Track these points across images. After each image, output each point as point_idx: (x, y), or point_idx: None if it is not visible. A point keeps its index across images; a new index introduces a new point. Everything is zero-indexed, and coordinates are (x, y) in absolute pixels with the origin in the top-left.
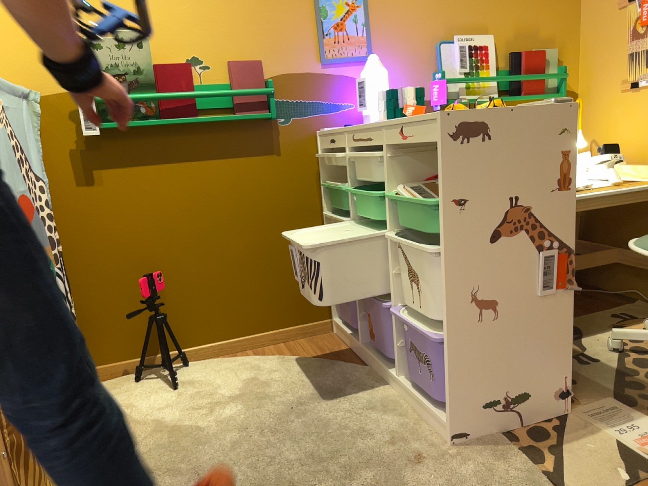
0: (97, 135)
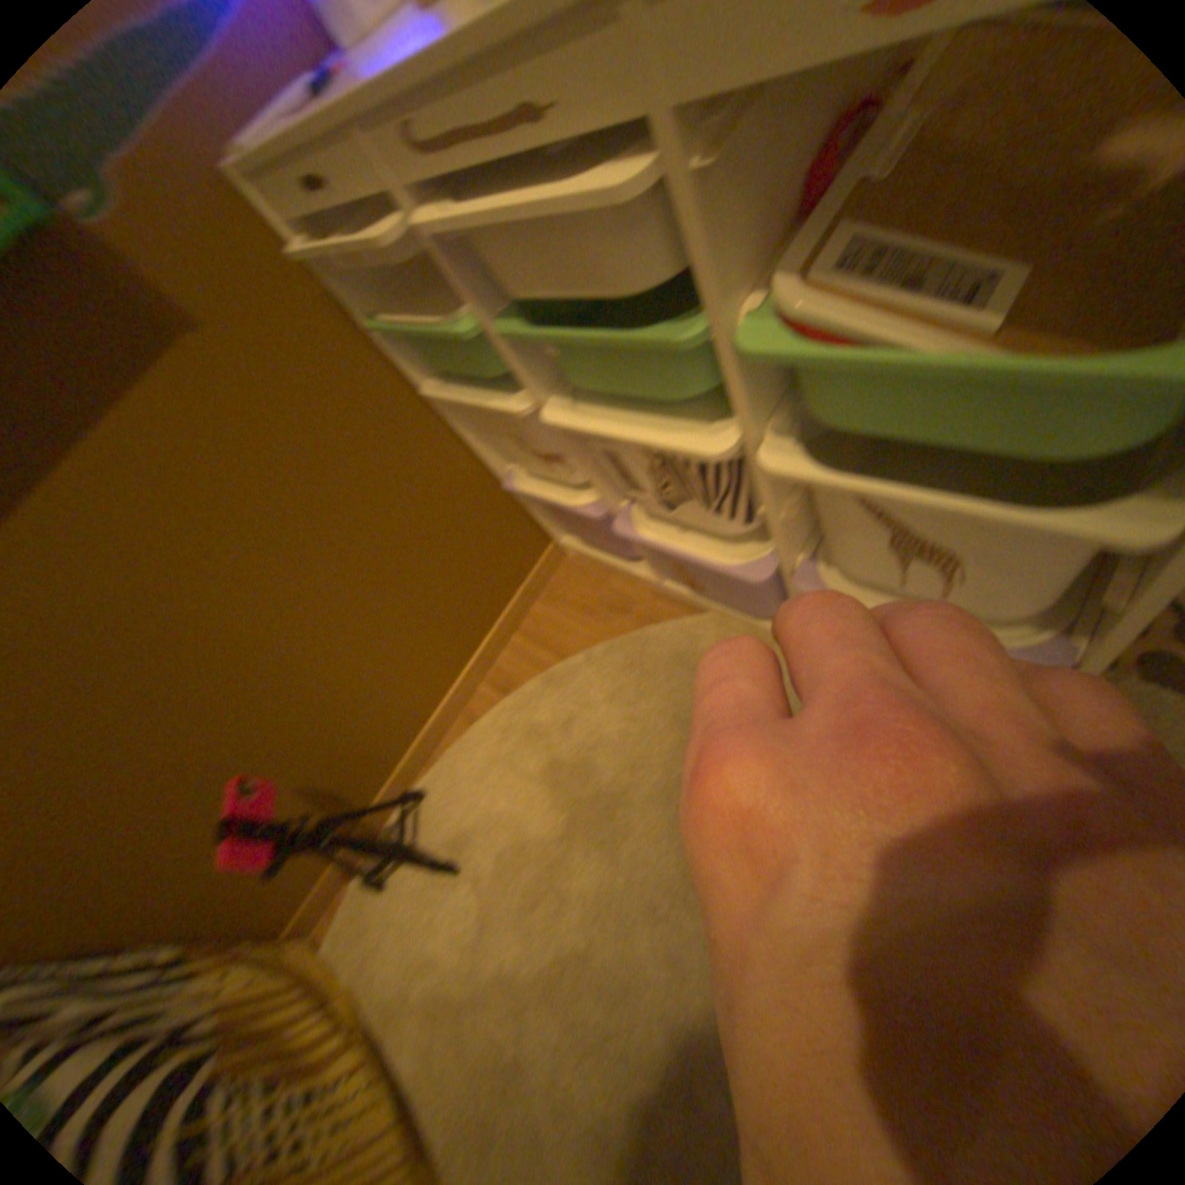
0: None
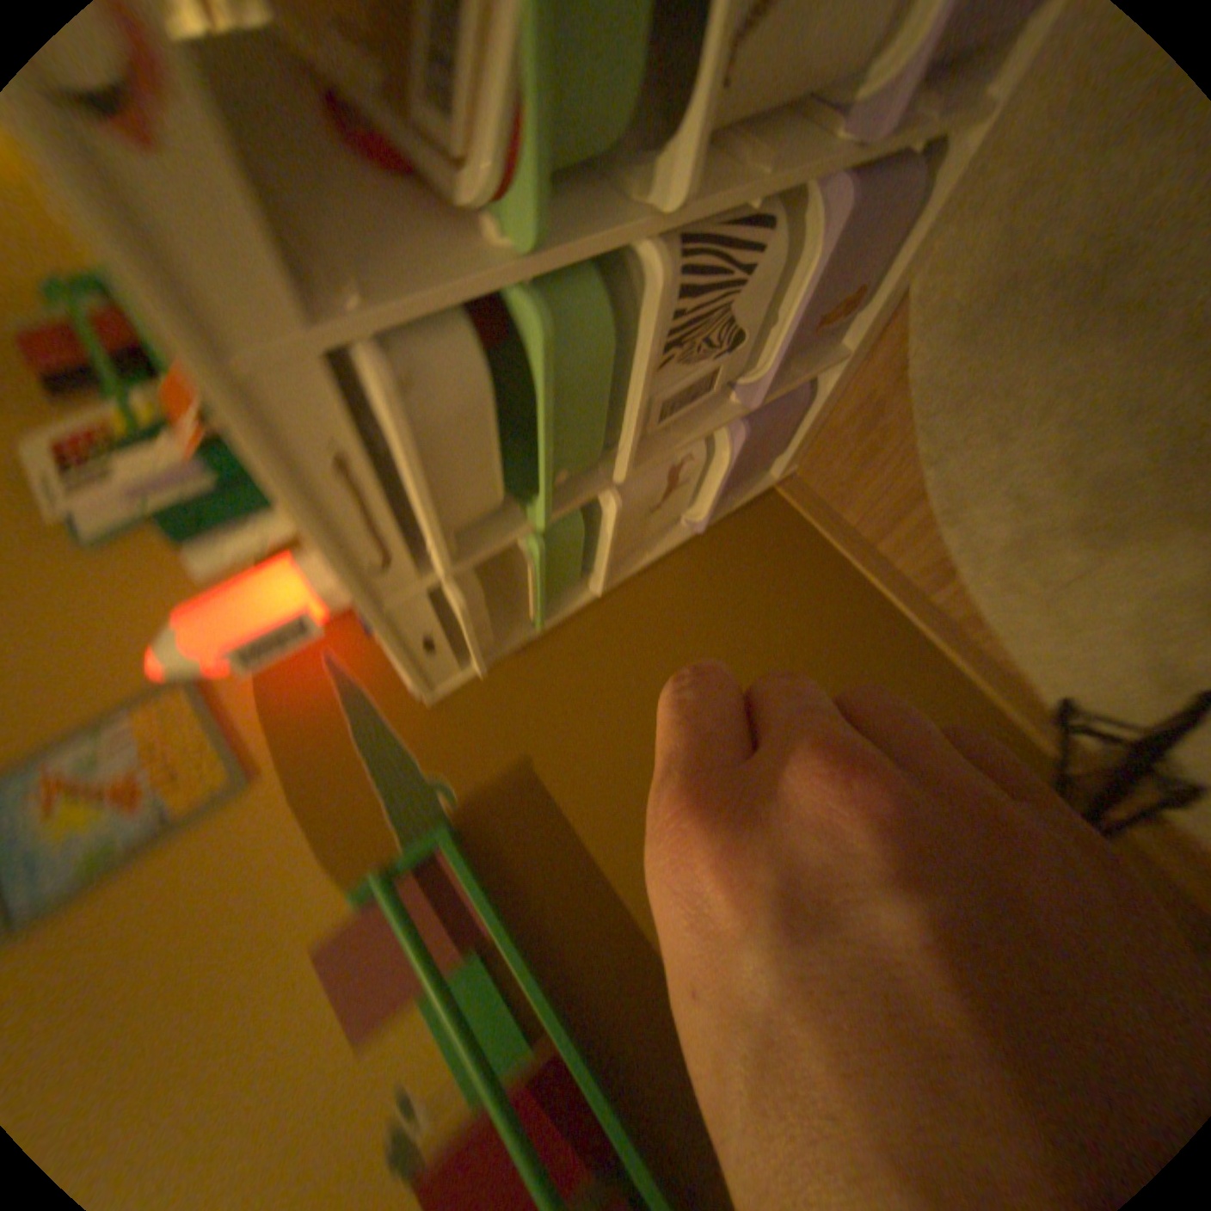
0: None
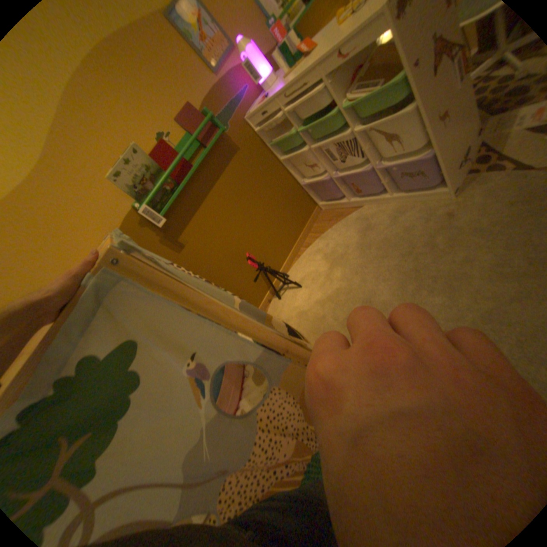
0: (165, 221)
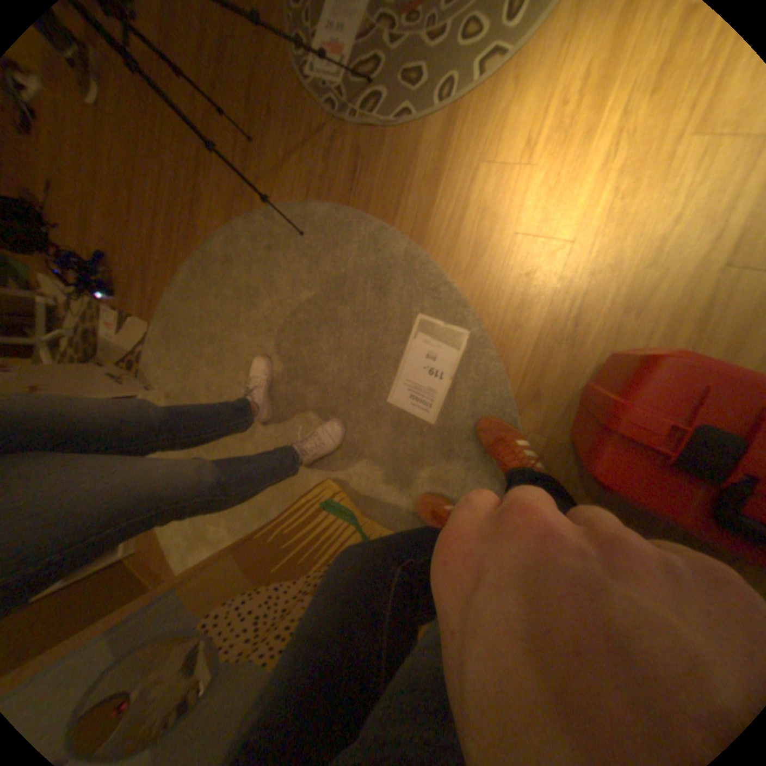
0: None
